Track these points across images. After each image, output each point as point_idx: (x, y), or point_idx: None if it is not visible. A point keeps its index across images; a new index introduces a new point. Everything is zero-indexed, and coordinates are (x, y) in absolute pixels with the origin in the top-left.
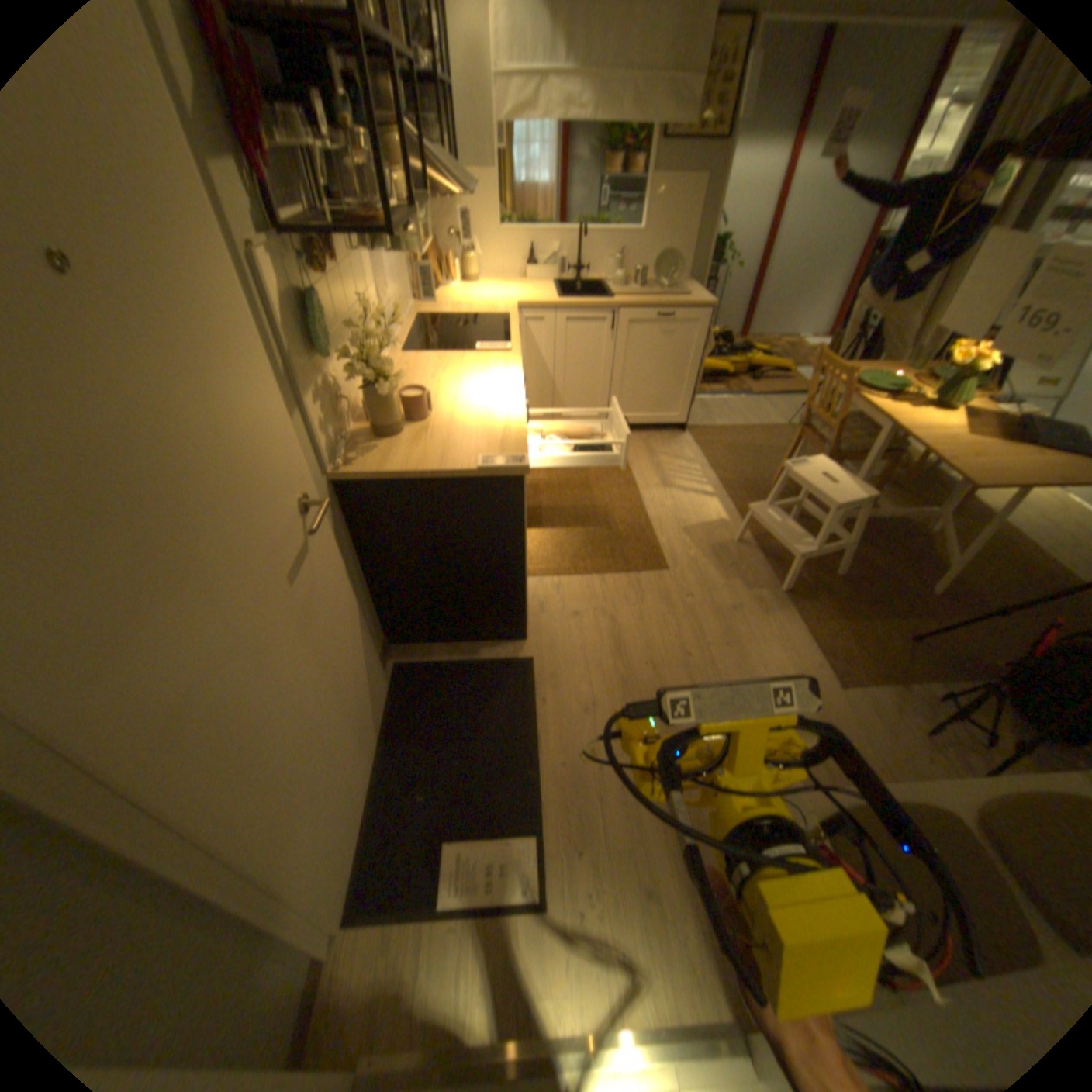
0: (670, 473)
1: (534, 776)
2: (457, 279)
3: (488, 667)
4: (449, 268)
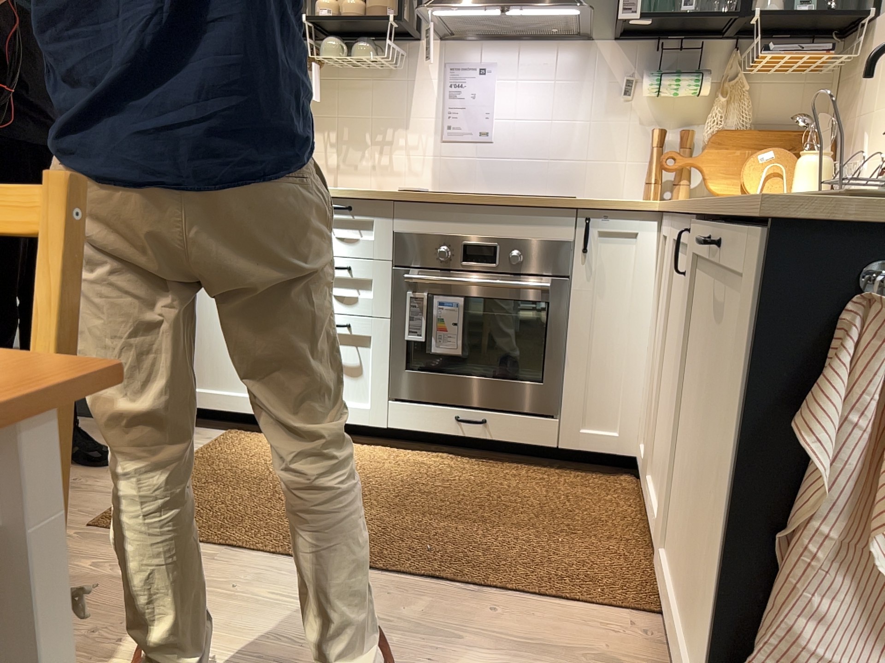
0: (397, 656)
1: None
2: None
3: None
4: None
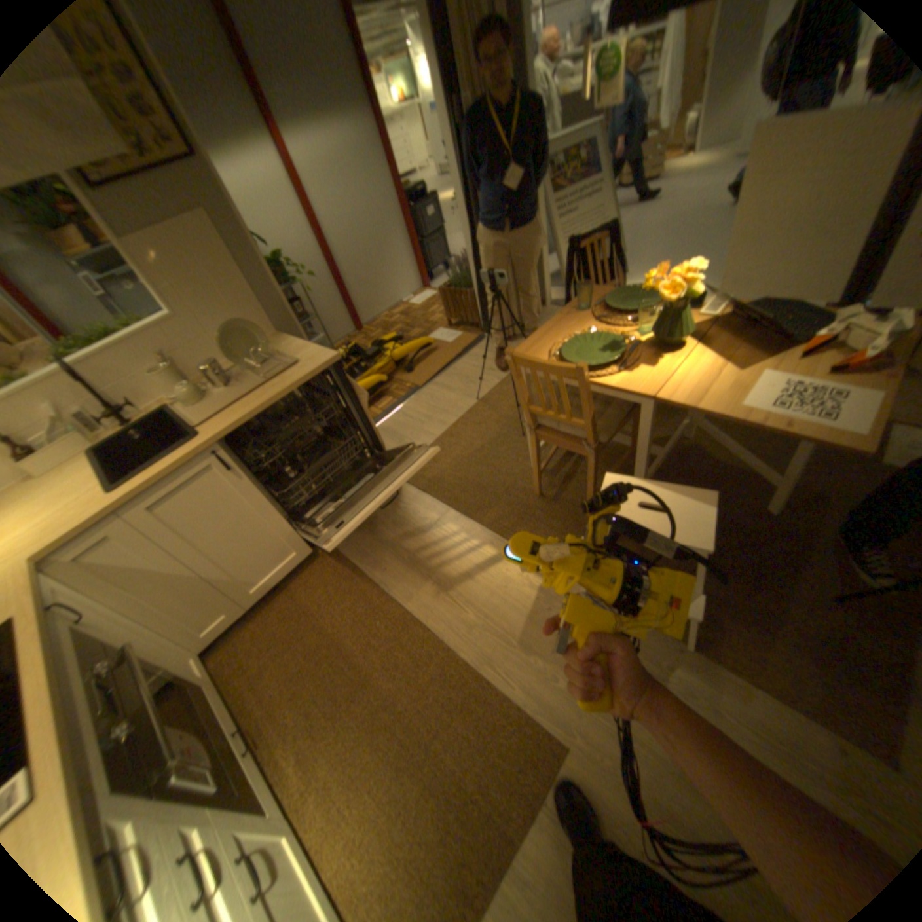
0: (433, 561)
1: None
2: None
3: None
4: None
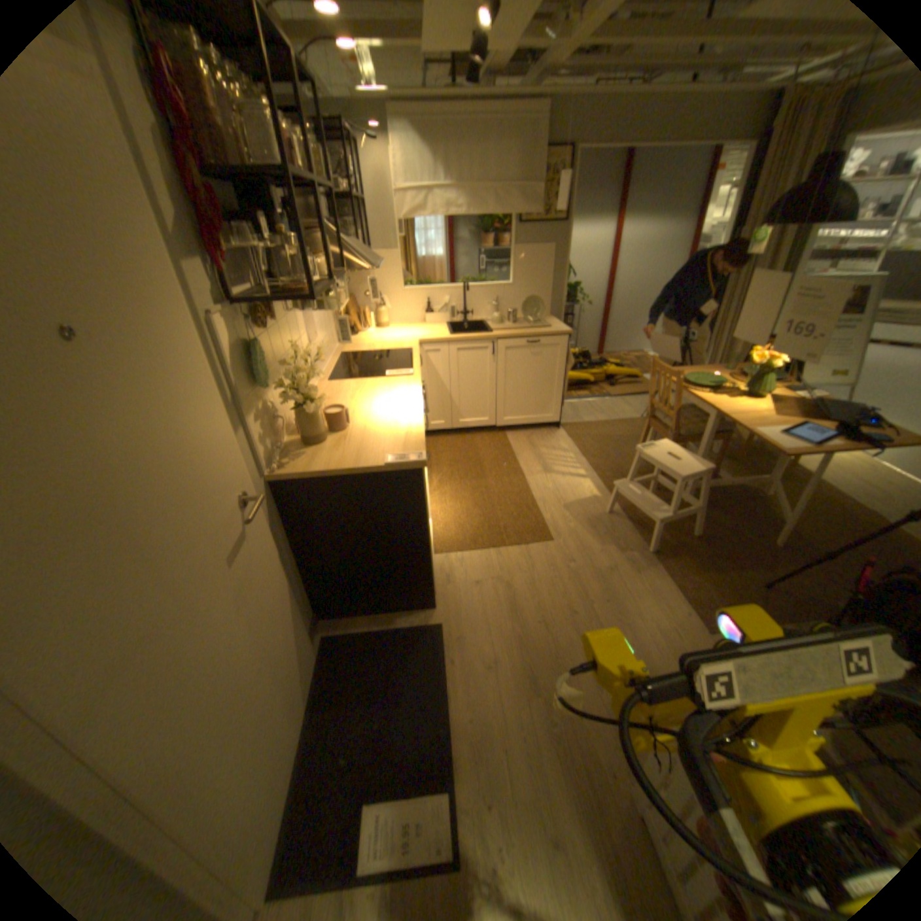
0: (548, 462)
1: (443, 734)
2: (372, 326)
3: (401, 635)
4: (366, 318)
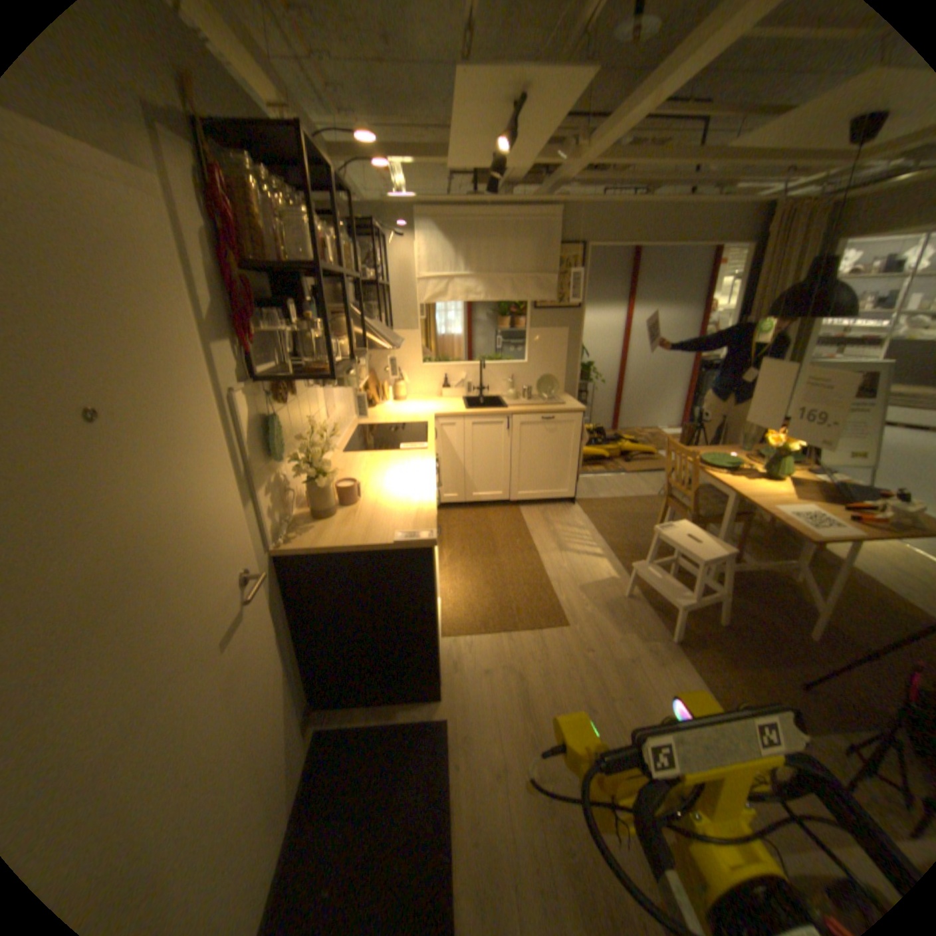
0: (565, 538)
1: (445, 858)
2: (391, 398)
3: (403, 731)
4: (385, 391)
